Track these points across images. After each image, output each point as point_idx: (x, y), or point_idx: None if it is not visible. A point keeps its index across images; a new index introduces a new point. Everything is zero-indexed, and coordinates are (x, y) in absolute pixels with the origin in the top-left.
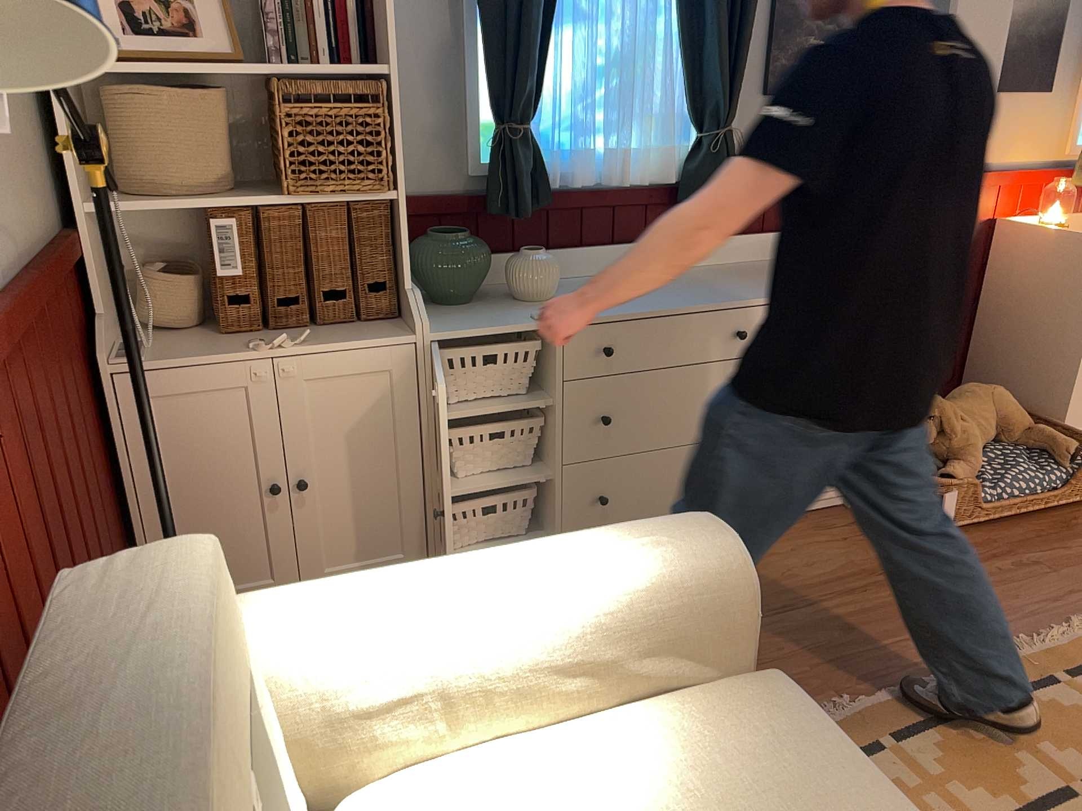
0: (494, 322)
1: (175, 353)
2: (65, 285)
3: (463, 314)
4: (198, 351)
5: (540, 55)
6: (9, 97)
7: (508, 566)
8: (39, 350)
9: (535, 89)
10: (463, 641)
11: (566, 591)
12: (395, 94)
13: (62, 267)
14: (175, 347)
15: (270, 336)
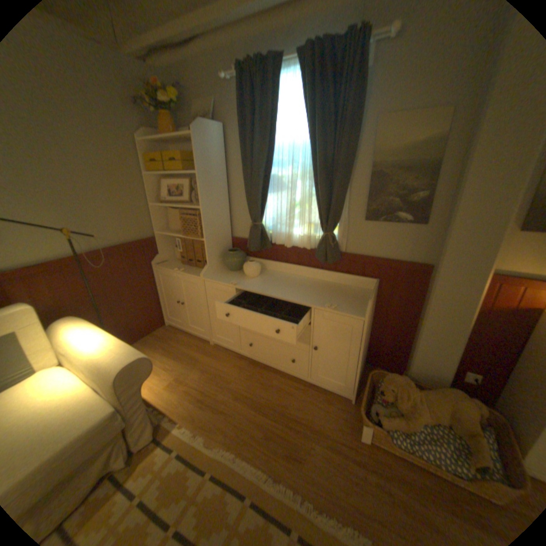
0: (222, 280)
1: (166, 265)
2: (141, 247)
3: (225, 275)
4: (169, 266)
5: (262, 201)
6: (127, 211)
7: (95, 342)
8: (111, 261)
9: (259, 212)
10: (72, 351)
11: (88, 354)
12: (202, 213)
13: (132, 245)
14: (170, 264)
15: (186, 266)
